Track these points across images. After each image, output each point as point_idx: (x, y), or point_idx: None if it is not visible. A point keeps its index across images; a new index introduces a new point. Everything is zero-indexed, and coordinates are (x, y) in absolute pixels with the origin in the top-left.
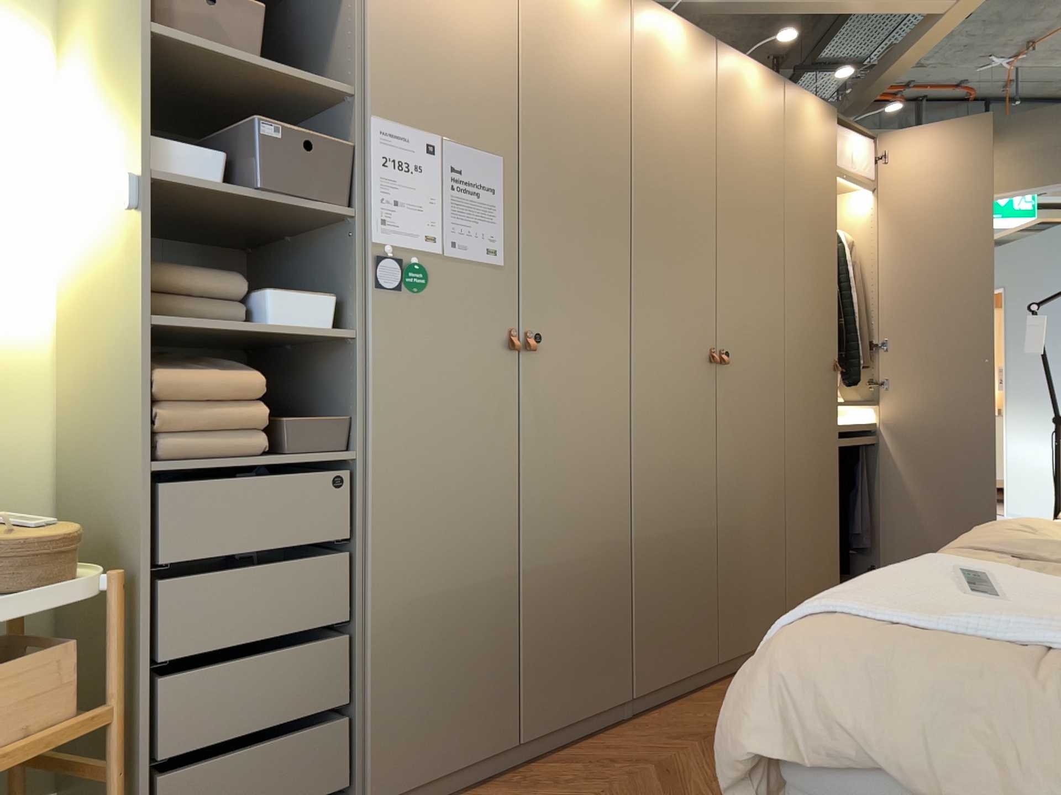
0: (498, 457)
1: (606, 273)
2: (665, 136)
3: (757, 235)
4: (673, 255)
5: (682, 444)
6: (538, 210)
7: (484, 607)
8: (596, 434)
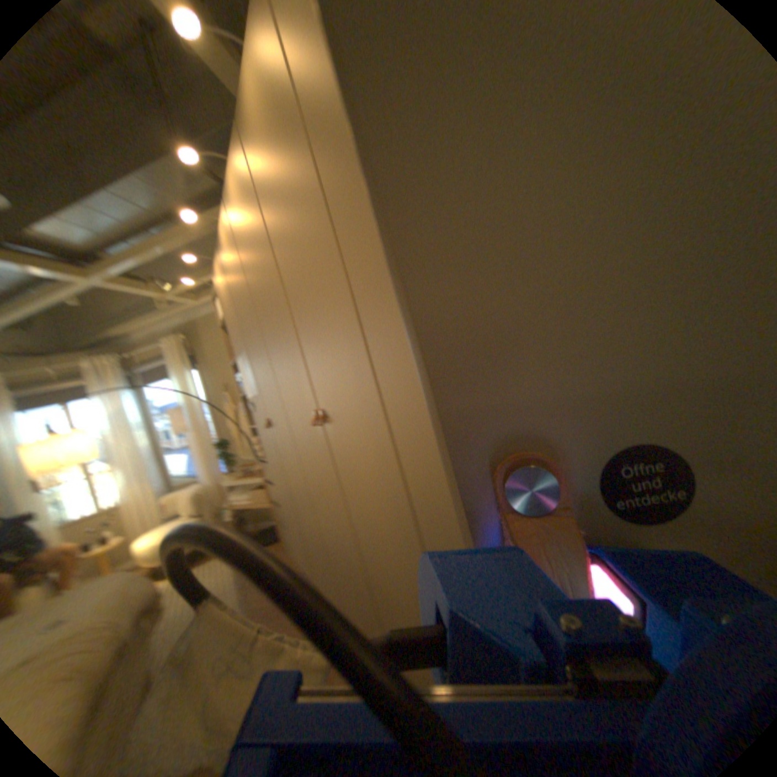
0: (277, 469)
1: (267, 380)
2: (249, 266)
3: (303, 263)
4: (276, 348)
5: (320, 488)
6: (251, 363)
7: (292, 525)
8: (290, 468)
